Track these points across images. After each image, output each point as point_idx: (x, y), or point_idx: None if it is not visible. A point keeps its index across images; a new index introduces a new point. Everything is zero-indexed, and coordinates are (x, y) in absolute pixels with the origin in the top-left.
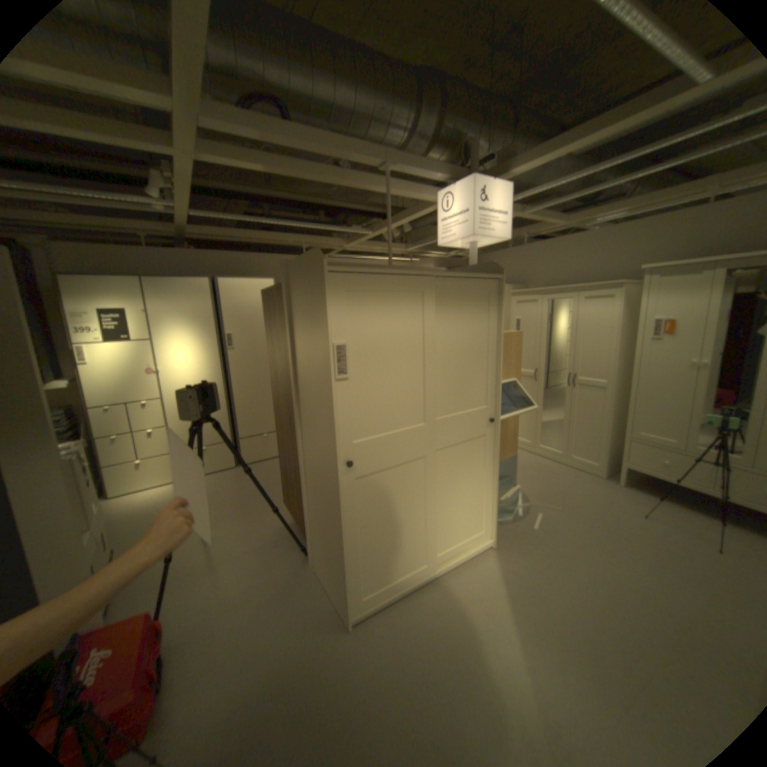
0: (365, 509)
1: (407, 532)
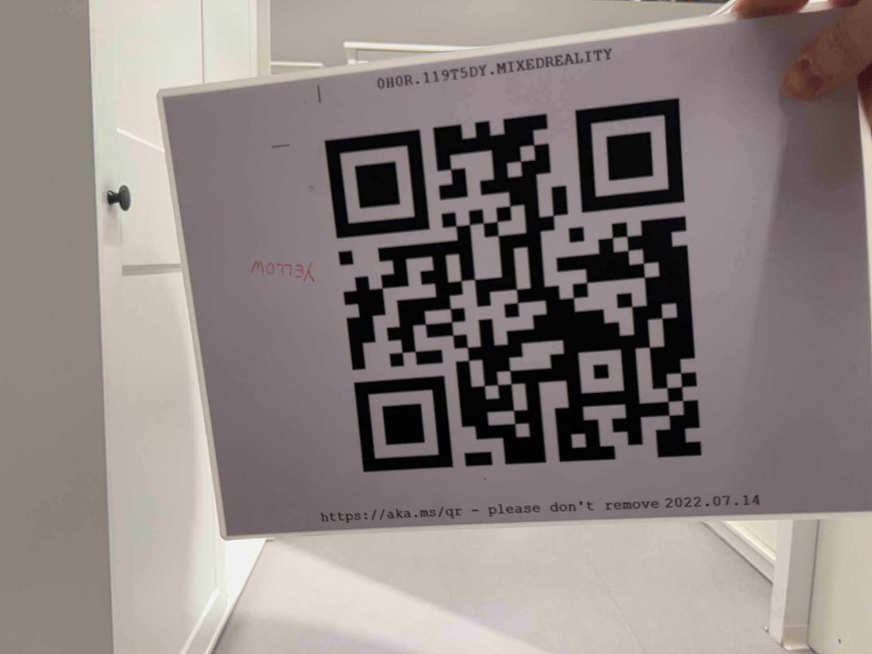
0: (122, 400)
1: (185, 496)
